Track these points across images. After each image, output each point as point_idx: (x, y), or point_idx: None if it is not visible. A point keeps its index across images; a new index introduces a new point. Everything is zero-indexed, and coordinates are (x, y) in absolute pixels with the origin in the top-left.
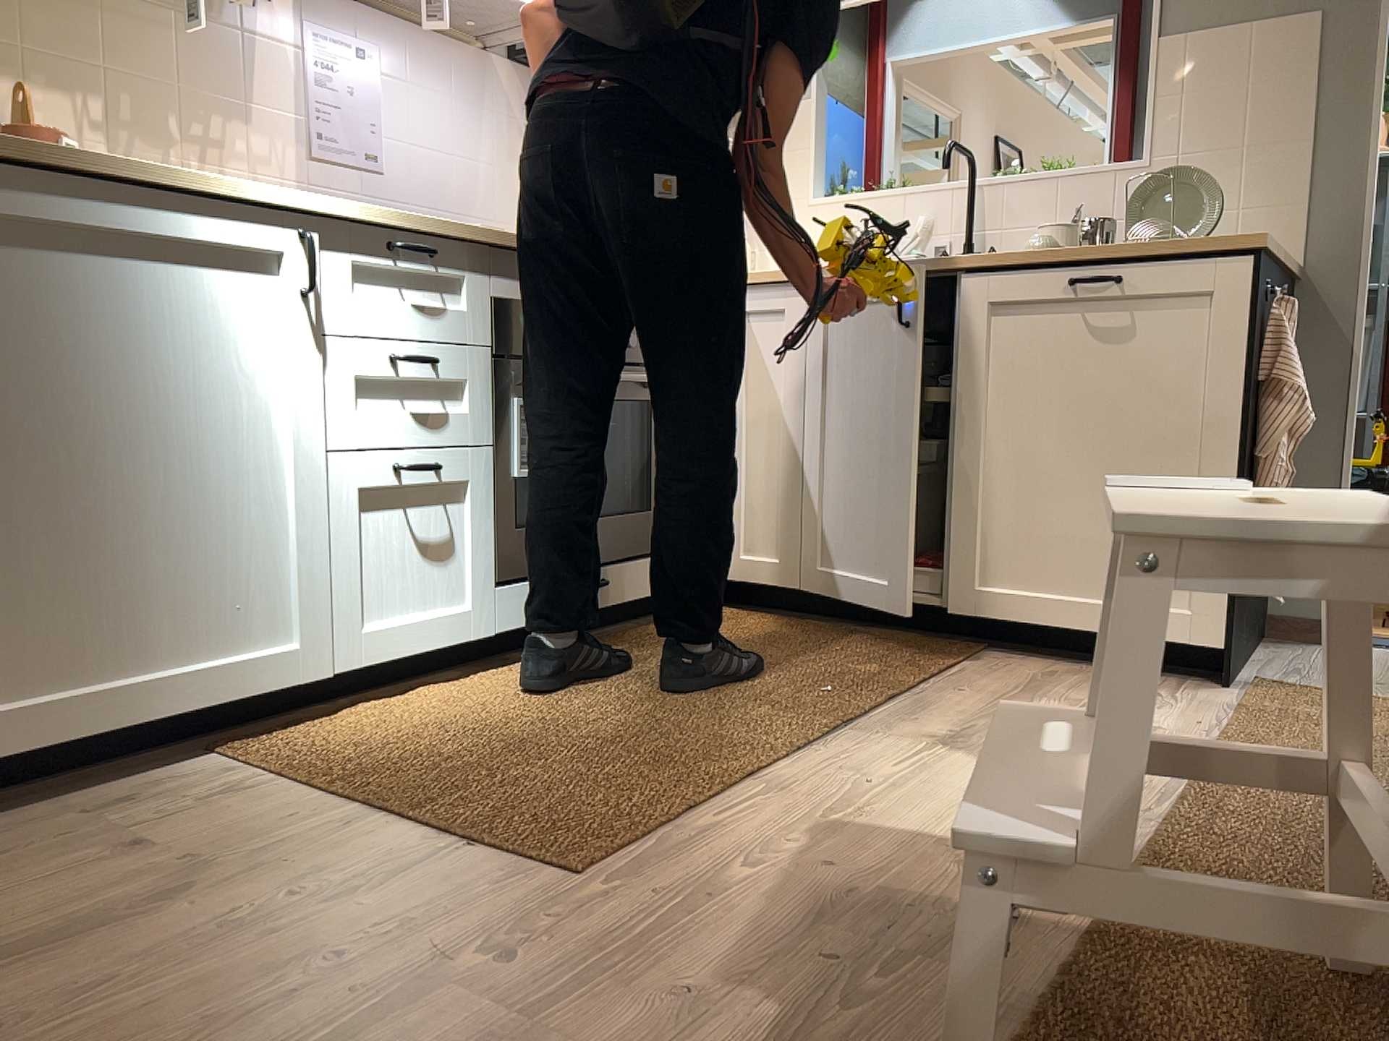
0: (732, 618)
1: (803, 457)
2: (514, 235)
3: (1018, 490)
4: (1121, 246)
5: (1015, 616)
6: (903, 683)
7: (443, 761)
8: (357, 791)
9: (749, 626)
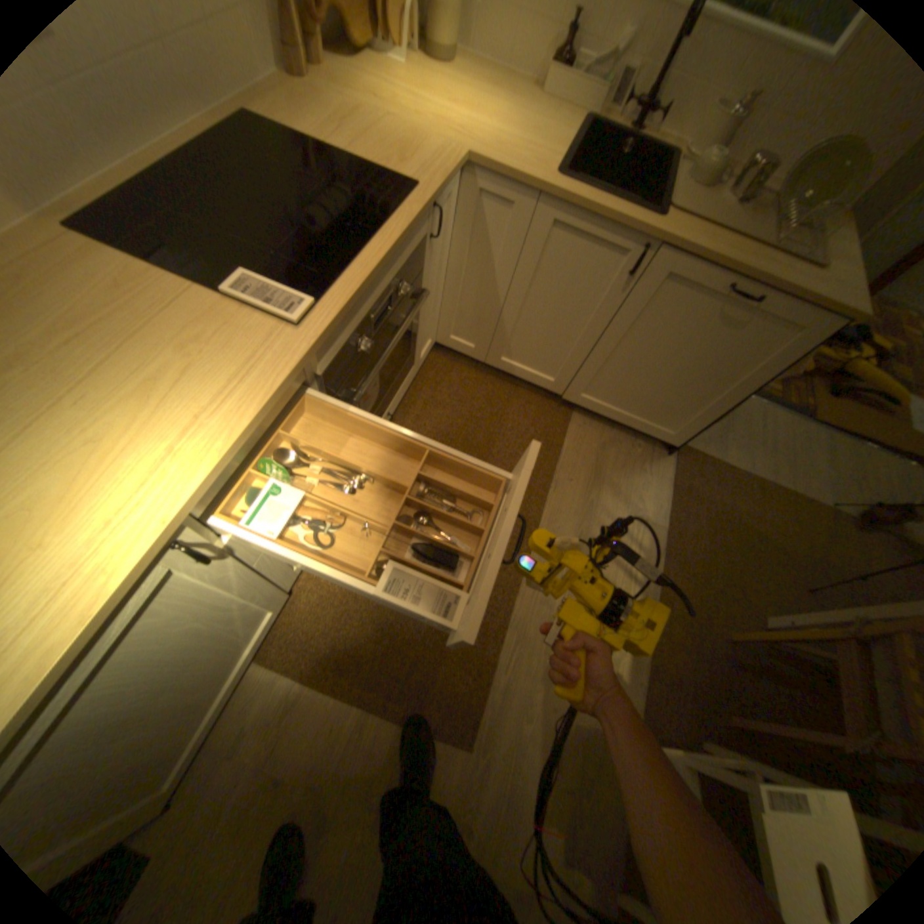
0: (440, 369)
1: (499, 306)
2: (326, 322)
3: (622, 367)
4: (780, 277)
5: (591, 409)
6: (545, 483)
7: (371, 647)
8: (345, 695)
9: (455, 392)
